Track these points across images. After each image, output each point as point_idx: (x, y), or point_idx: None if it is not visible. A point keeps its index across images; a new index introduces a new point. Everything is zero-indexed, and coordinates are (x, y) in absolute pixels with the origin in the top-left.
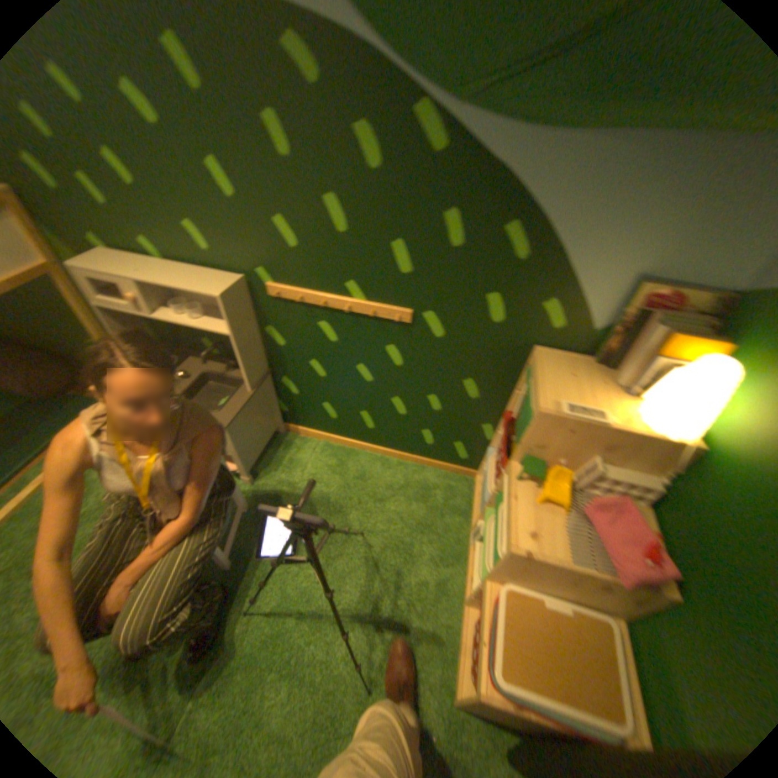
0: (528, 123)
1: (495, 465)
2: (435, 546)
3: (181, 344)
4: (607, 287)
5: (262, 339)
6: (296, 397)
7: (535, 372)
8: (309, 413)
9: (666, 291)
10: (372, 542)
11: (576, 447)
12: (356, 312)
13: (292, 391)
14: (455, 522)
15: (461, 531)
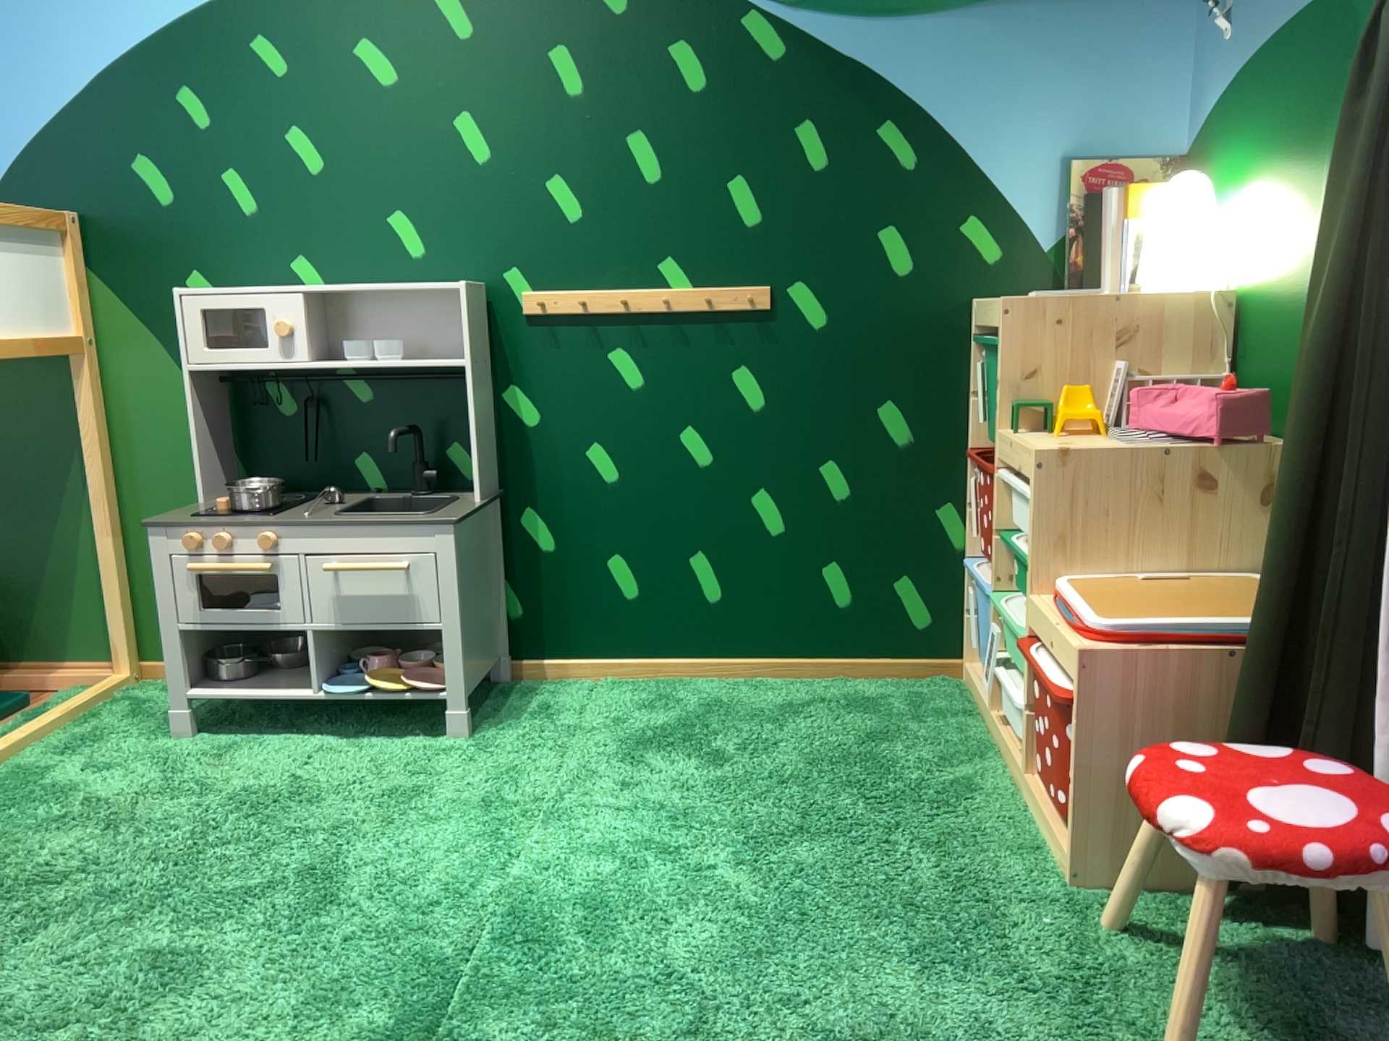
0: (866, 13)
1: (982, 535)
2: (922, 750)
3: (303, 481)
4: (1027, 181)
5: (490, 416)
6: (545, 557)
7: (981, 314)
8: (572, 598)
9: (1096, 164)
10: (783, 762)
11: (1074, 348)
12: (676, 304)
13: (540, 539)
14: (948, 723)
15: (967, 729)
